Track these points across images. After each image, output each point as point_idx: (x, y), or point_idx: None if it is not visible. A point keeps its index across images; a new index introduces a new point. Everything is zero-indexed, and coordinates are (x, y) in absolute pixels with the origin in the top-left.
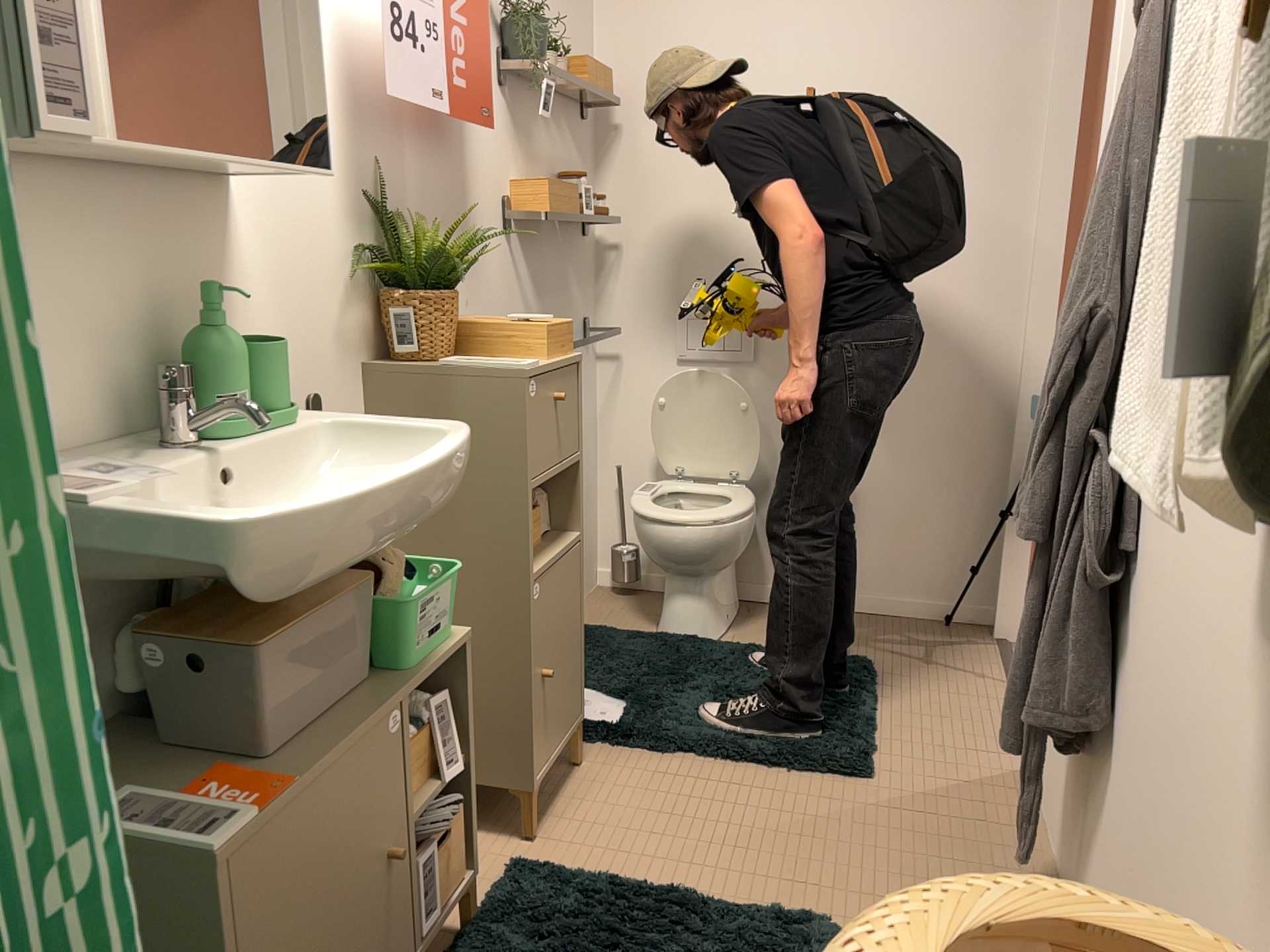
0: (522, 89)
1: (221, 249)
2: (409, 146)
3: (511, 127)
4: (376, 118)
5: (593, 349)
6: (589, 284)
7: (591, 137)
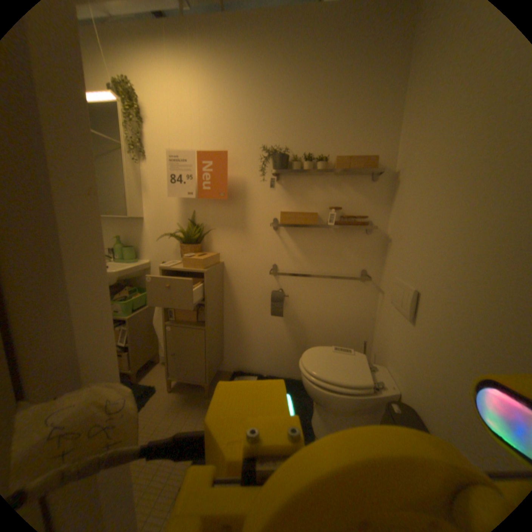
0: (296, 176)
1: (139, 230)
2: (210, 205)
3: (284, 191)
4: (194, 199)
5: (374, 284)
6: (372, 254)
7: (388, 184)
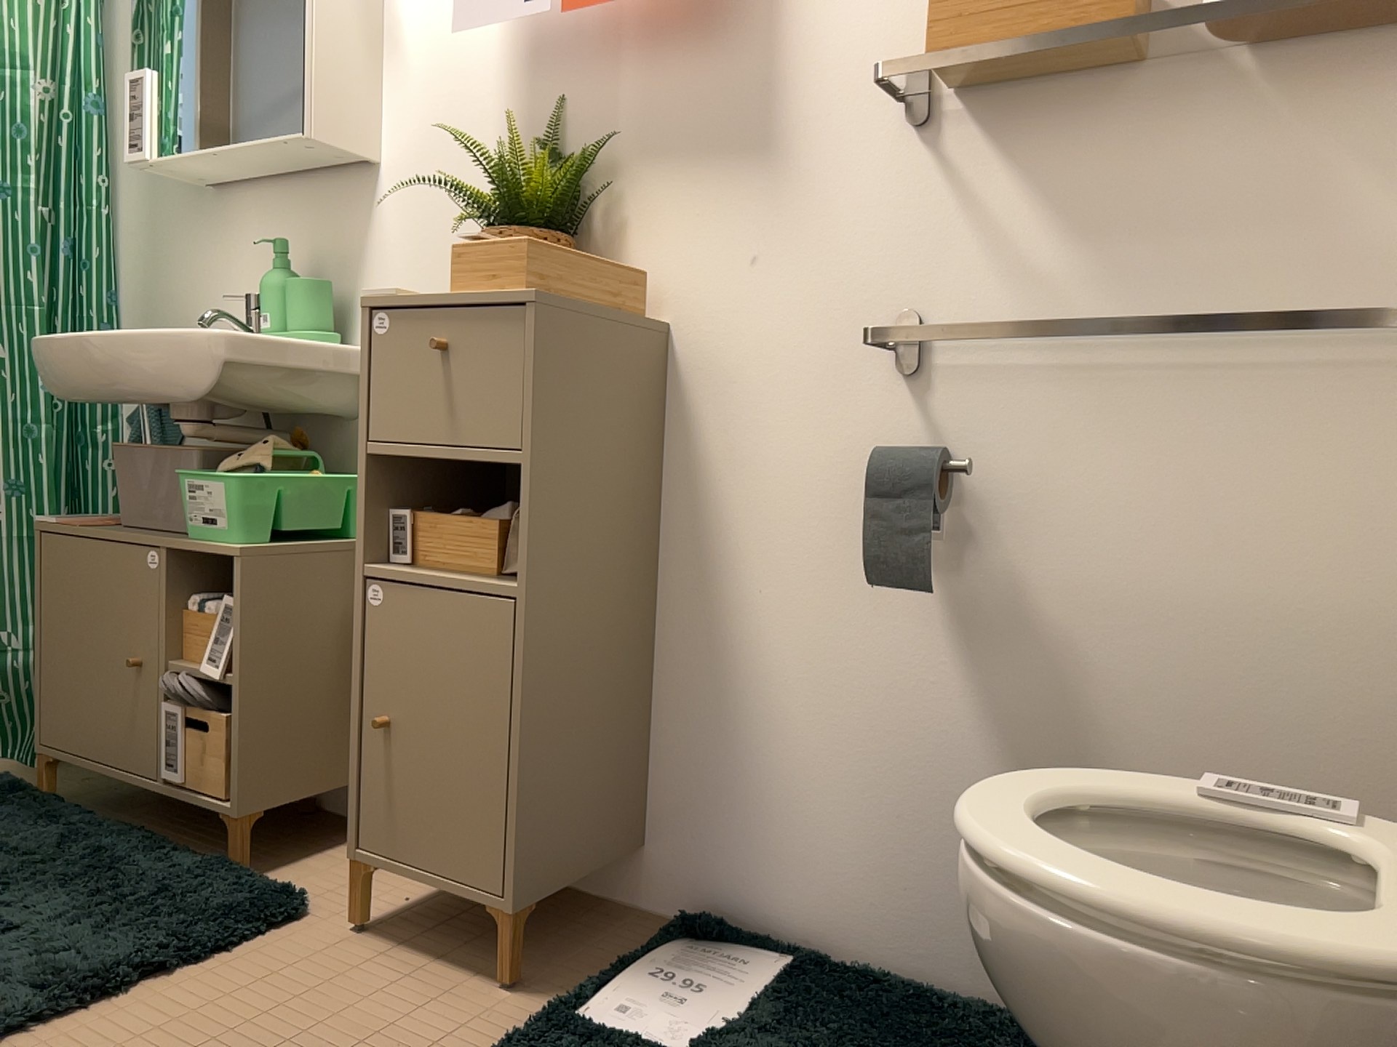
0: None
1: (369, 224)
2: (626, 69)
3: None
4: (567, 57)
5: None
6: None
7: None
